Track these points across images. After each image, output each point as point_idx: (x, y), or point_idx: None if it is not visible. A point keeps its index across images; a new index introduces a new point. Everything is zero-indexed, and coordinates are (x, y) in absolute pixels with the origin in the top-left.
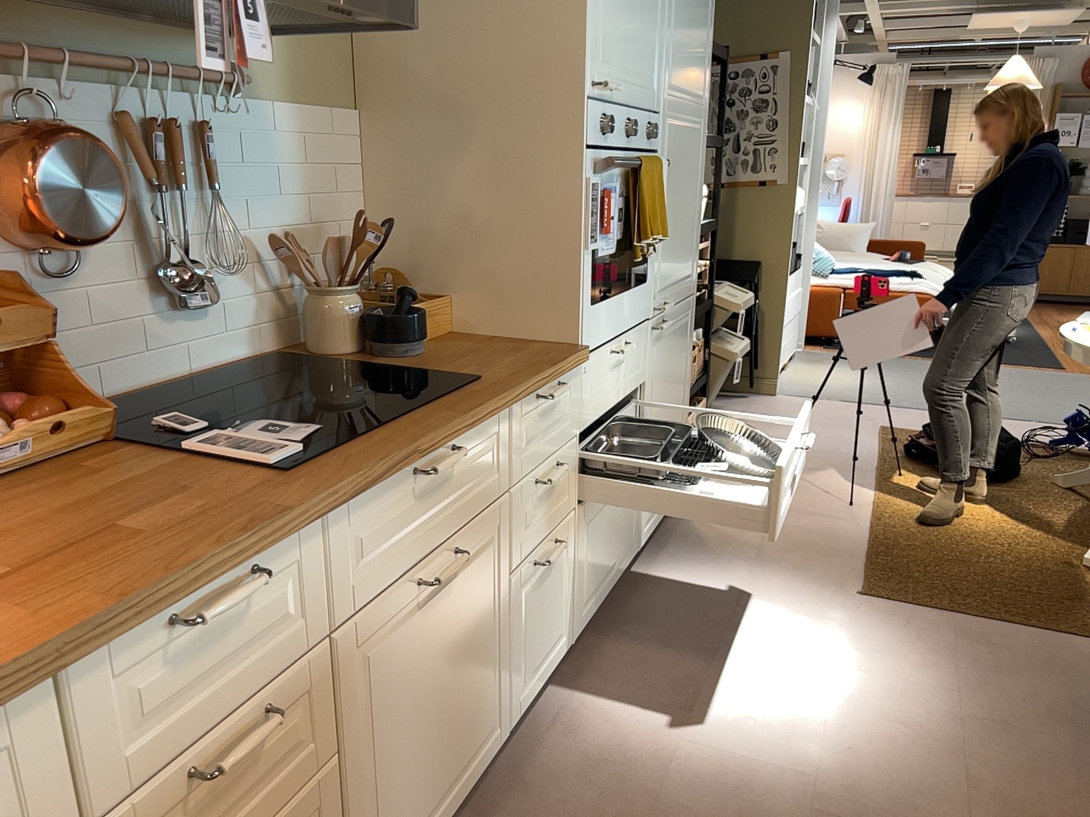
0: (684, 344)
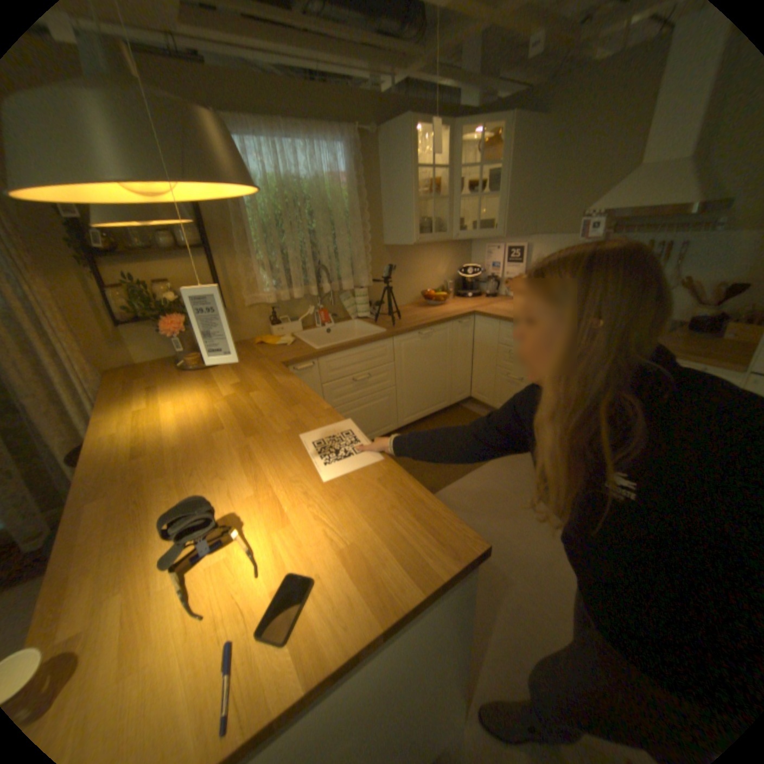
0: None
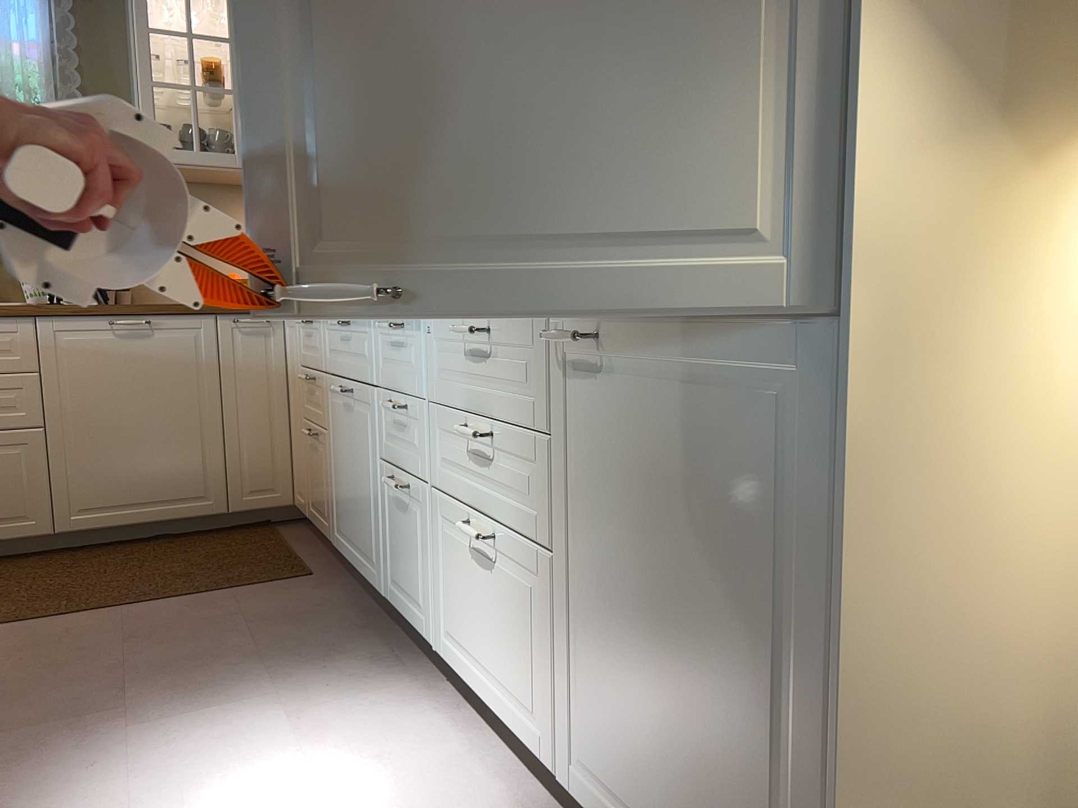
0: (755, 474)
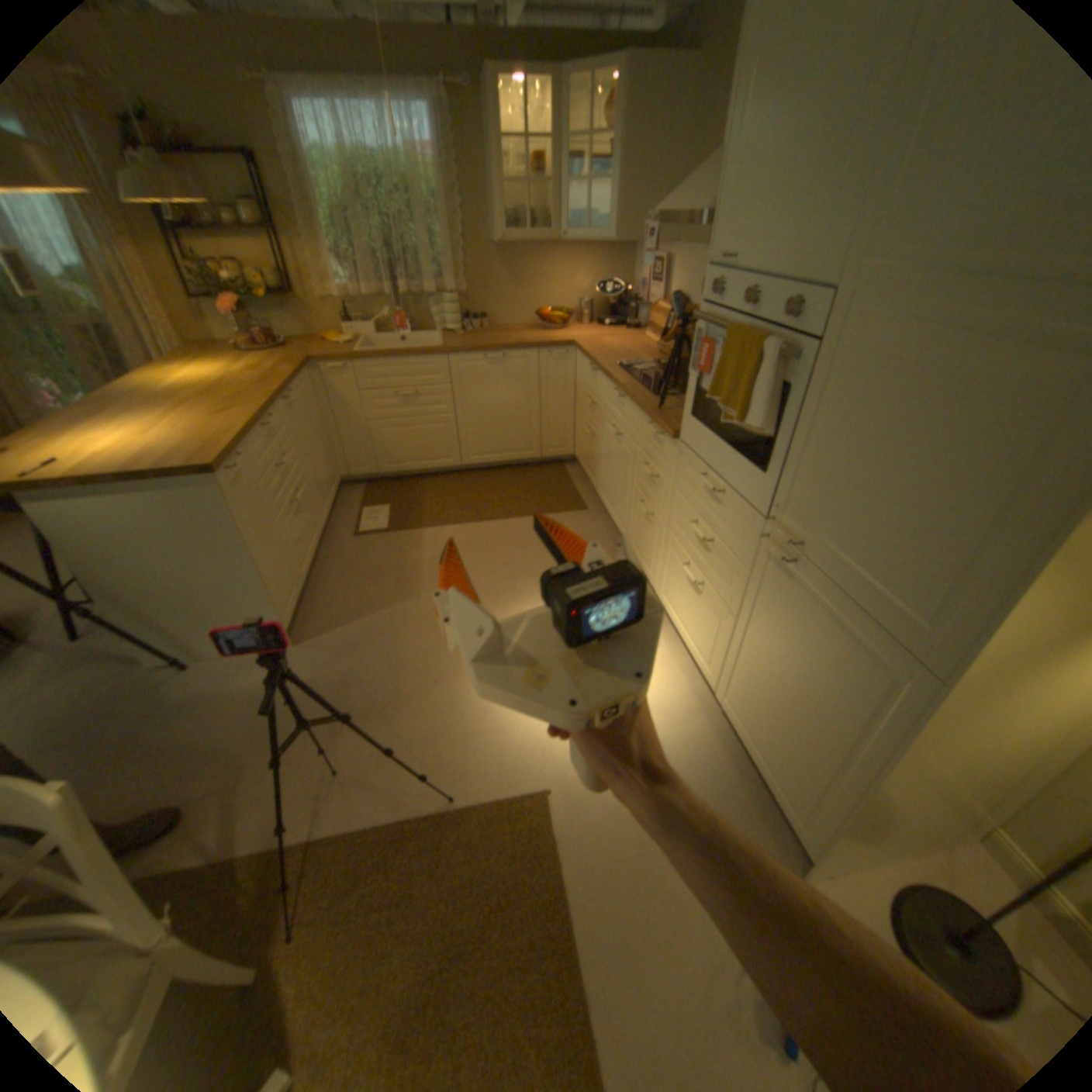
0: (853, 685)
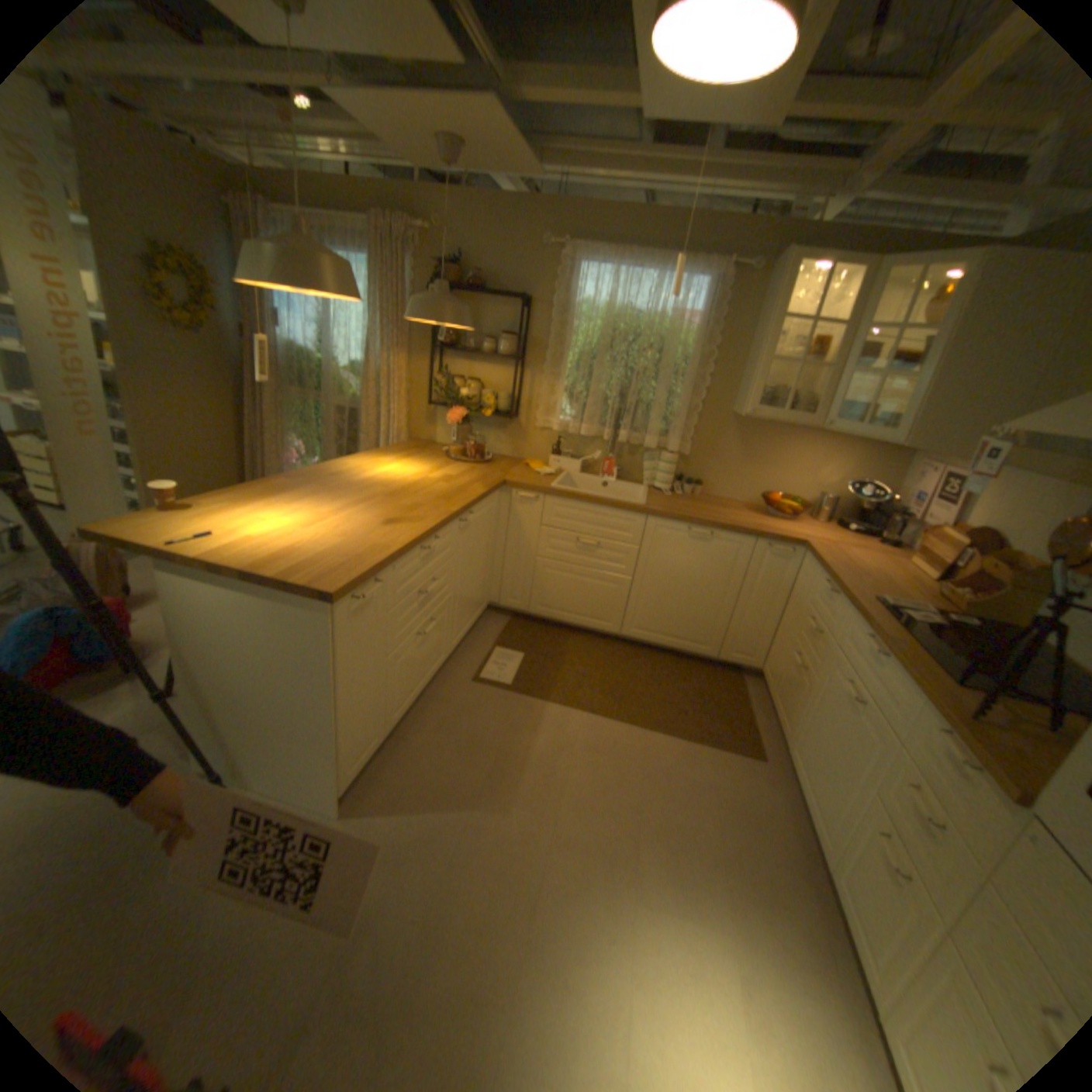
0: None
